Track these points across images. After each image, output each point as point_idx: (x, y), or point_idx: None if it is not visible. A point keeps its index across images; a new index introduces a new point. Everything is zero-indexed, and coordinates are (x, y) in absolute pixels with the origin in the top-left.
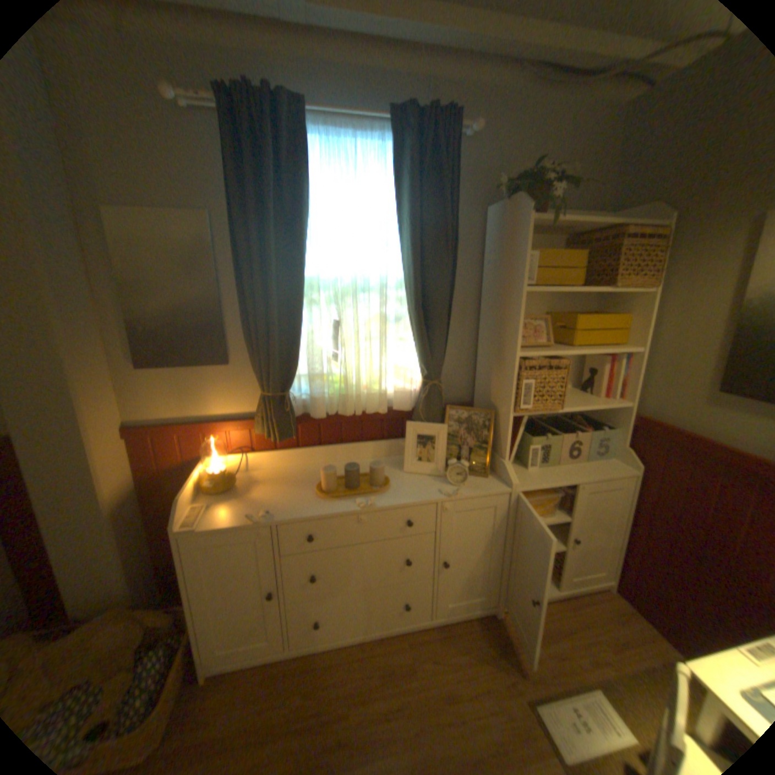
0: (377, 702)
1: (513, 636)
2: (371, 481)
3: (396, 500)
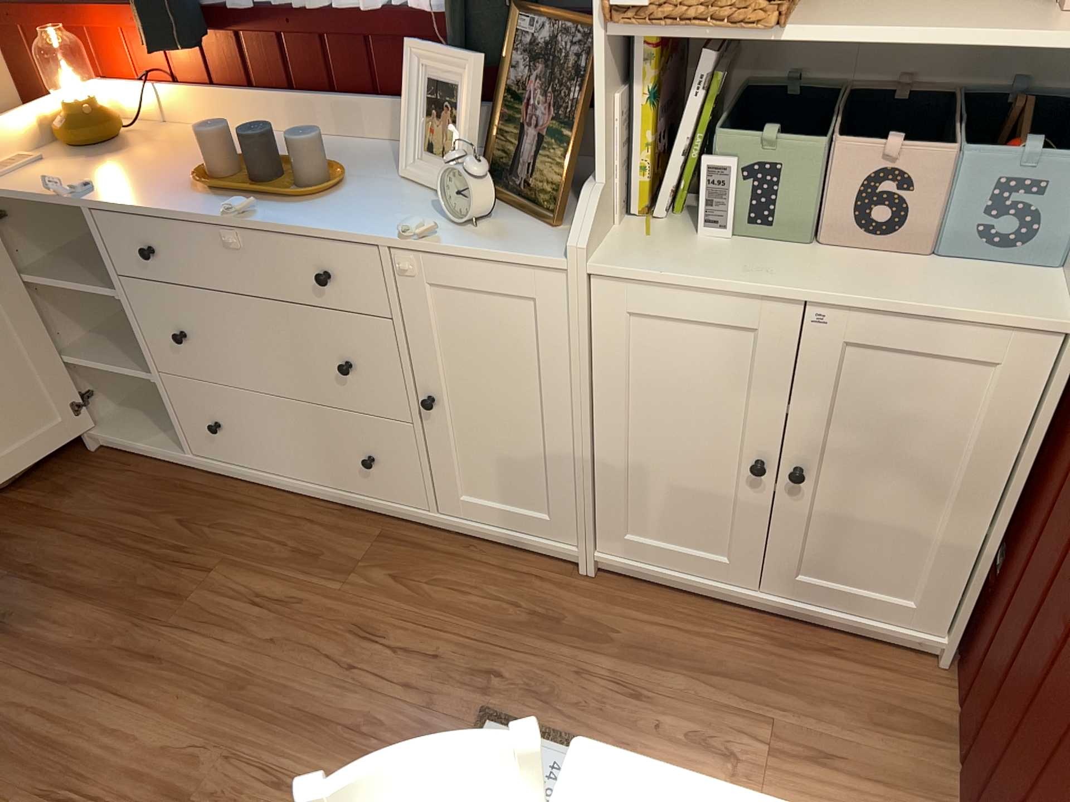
0: (271, 572)
1: (581, 606)
2: (304, 180)
3: (309, 223)
